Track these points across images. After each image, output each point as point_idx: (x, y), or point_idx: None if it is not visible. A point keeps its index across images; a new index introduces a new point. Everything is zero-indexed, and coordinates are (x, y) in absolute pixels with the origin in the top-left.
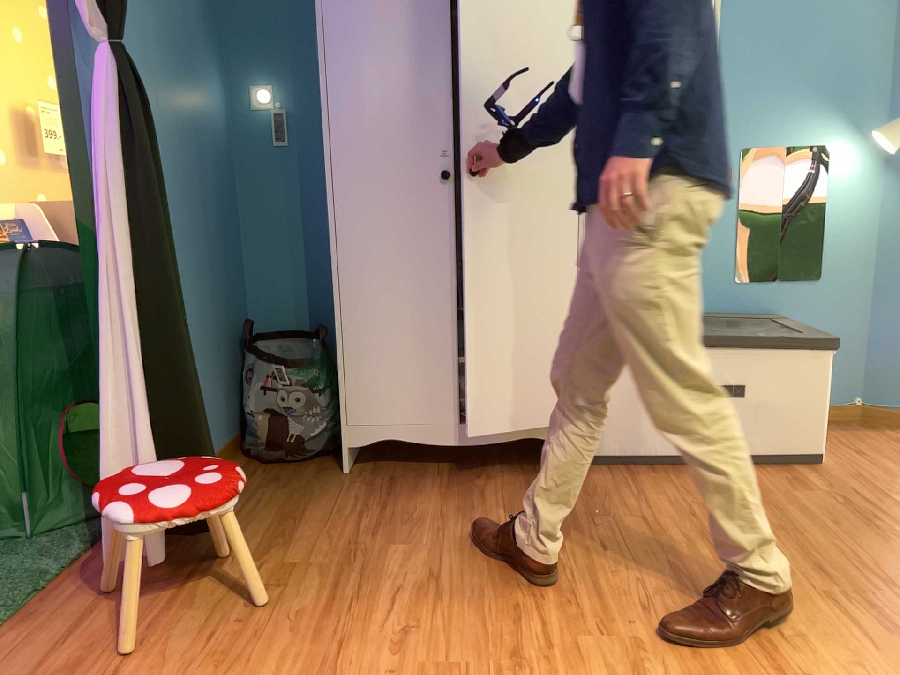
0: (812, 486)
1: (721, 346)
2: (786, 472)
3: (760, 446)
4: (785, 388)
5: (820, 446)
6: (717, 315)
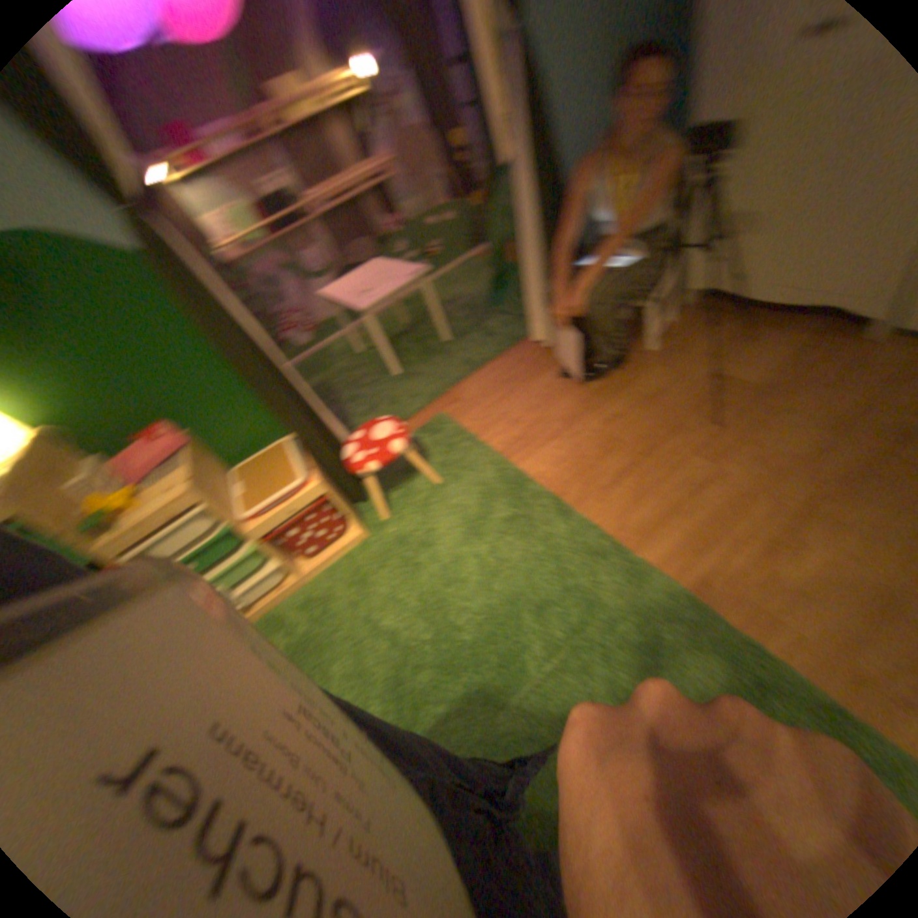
0: None
1: None
2: None
3: None
4: None
5: None
6: None
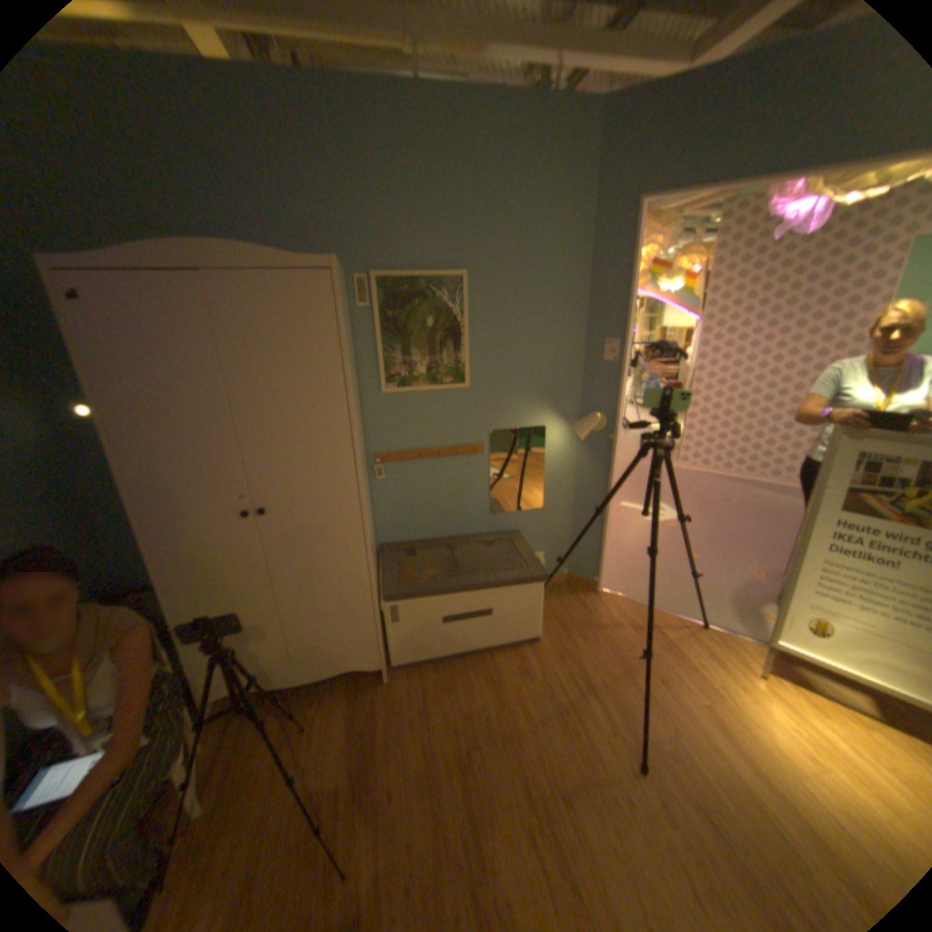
0: (532, 675)
1: (475, 592)
2: (519, 659)
3: (502, 642)
4: (516, 609)
5: (538, 635)
6: (478, 539)
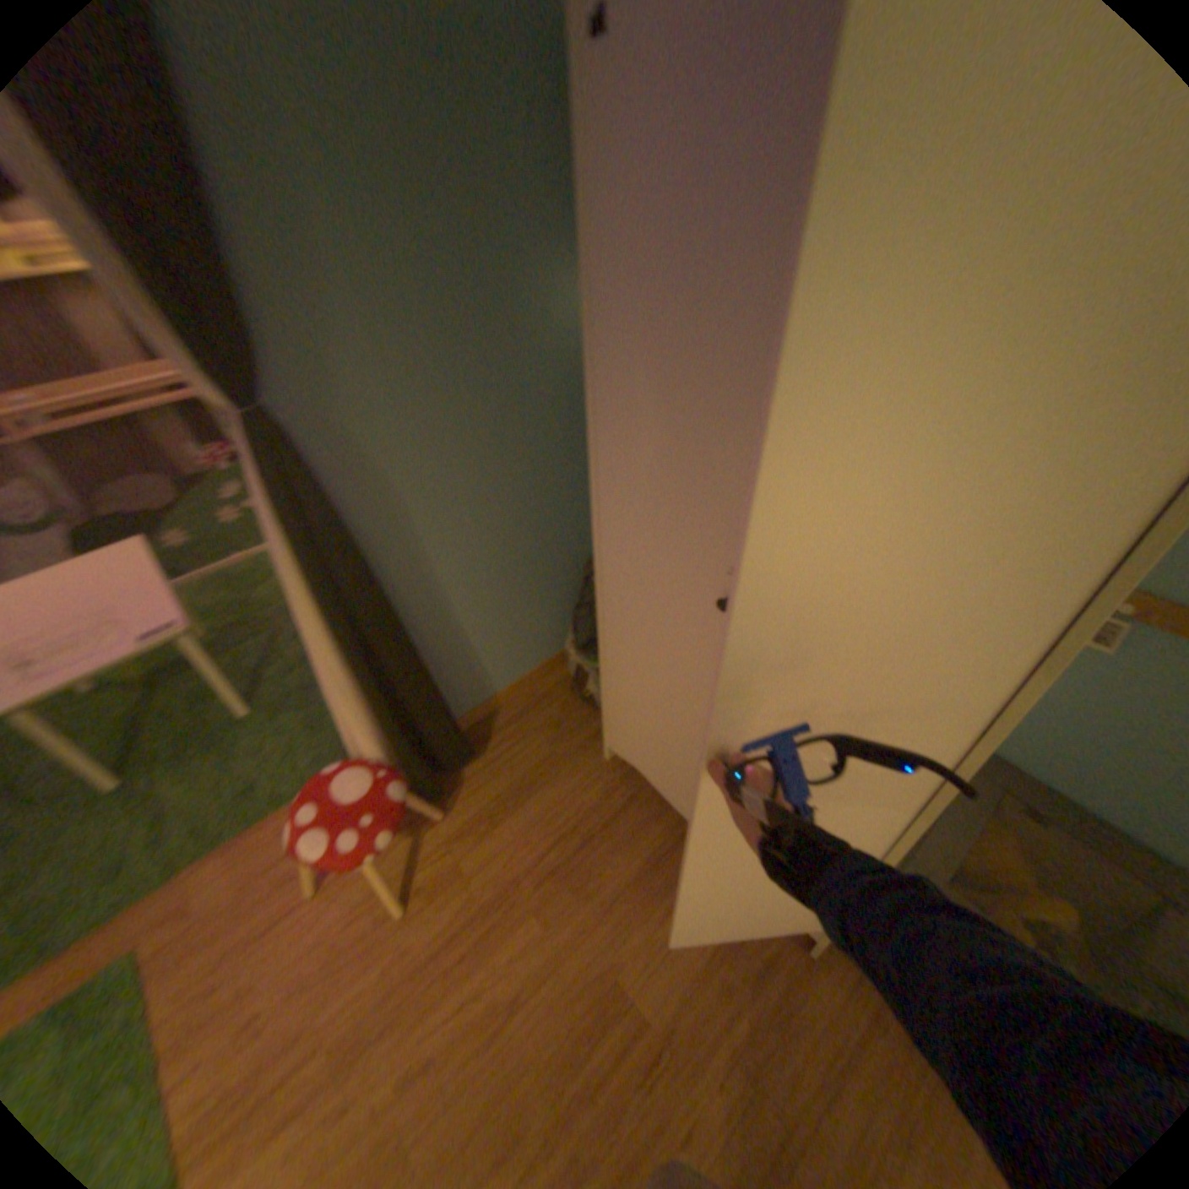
0: None
1: None
2: None
3: None
4: None
5: None
6: None
